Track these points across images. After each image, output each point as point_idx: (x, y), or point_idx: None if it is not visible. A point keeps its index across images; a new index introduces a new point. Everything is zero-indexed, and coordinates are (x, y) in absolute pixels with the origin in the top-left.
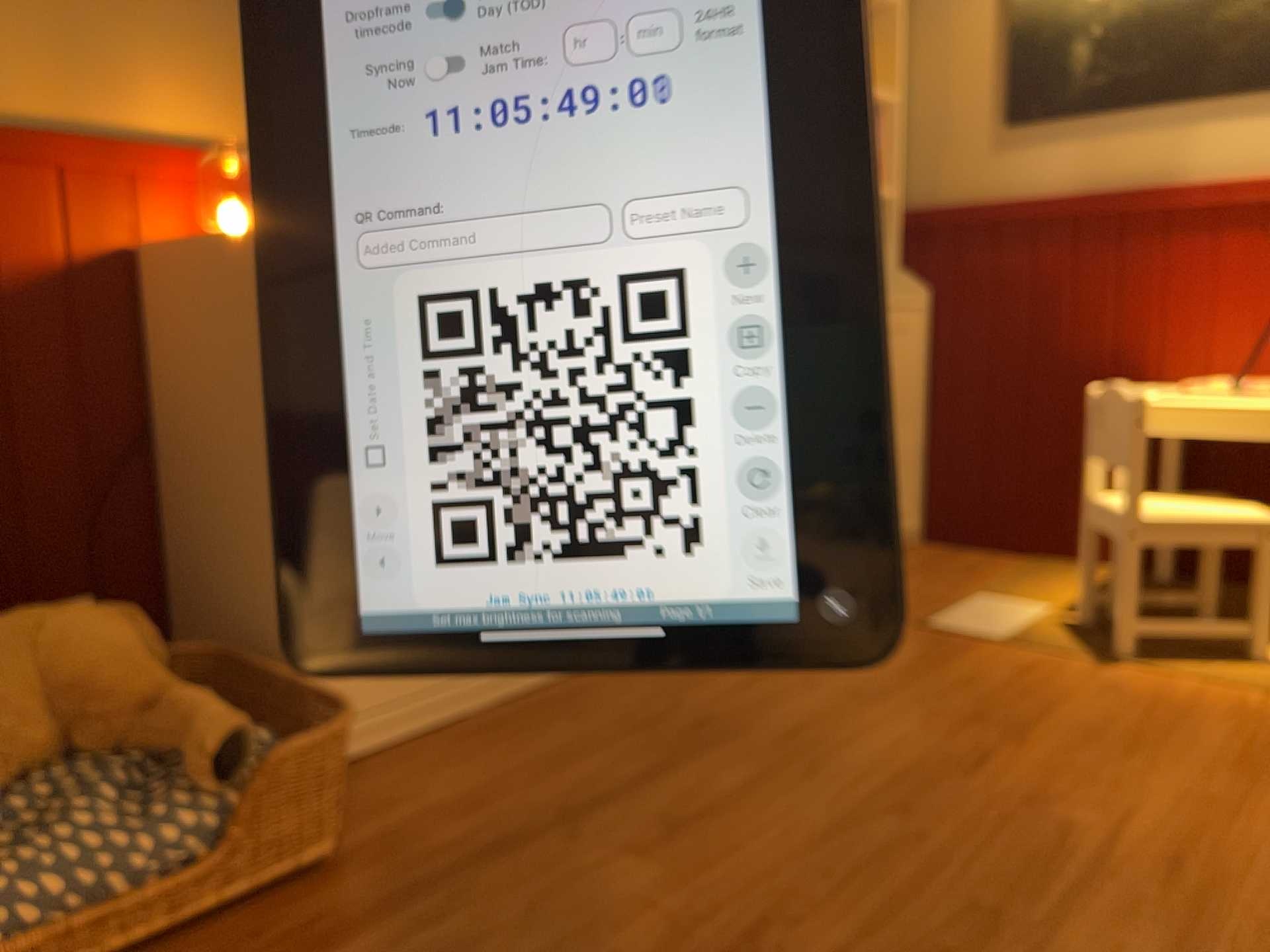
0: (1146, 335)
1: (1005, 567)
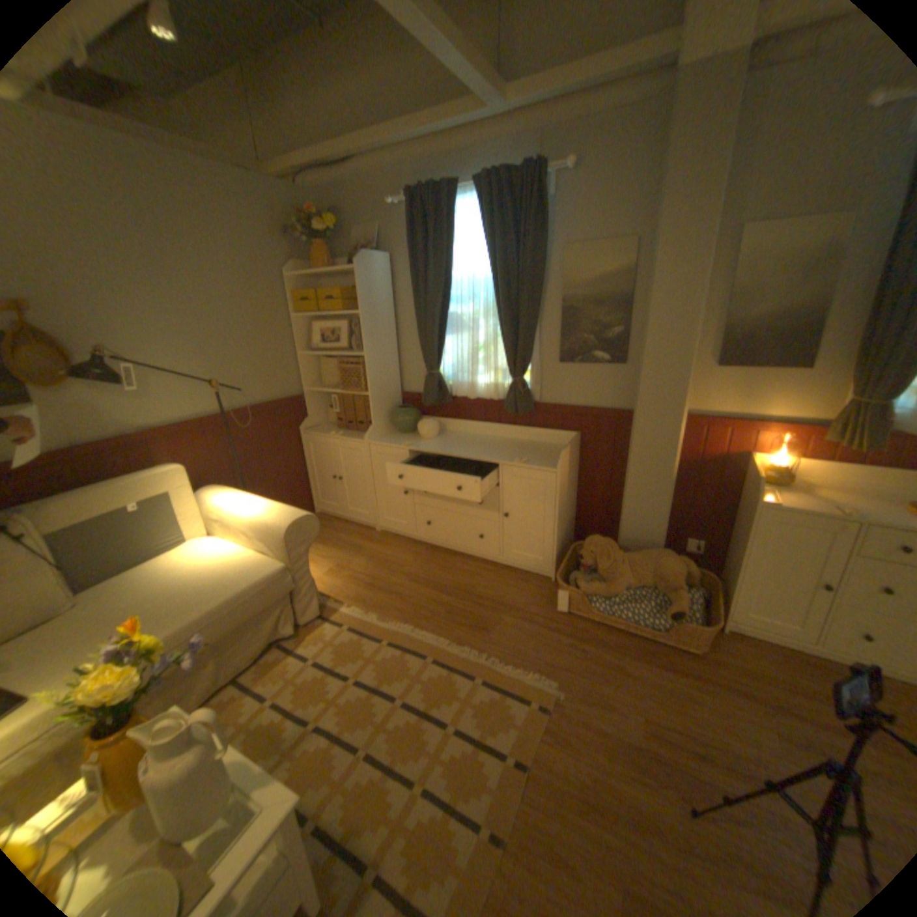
0: None
1: None
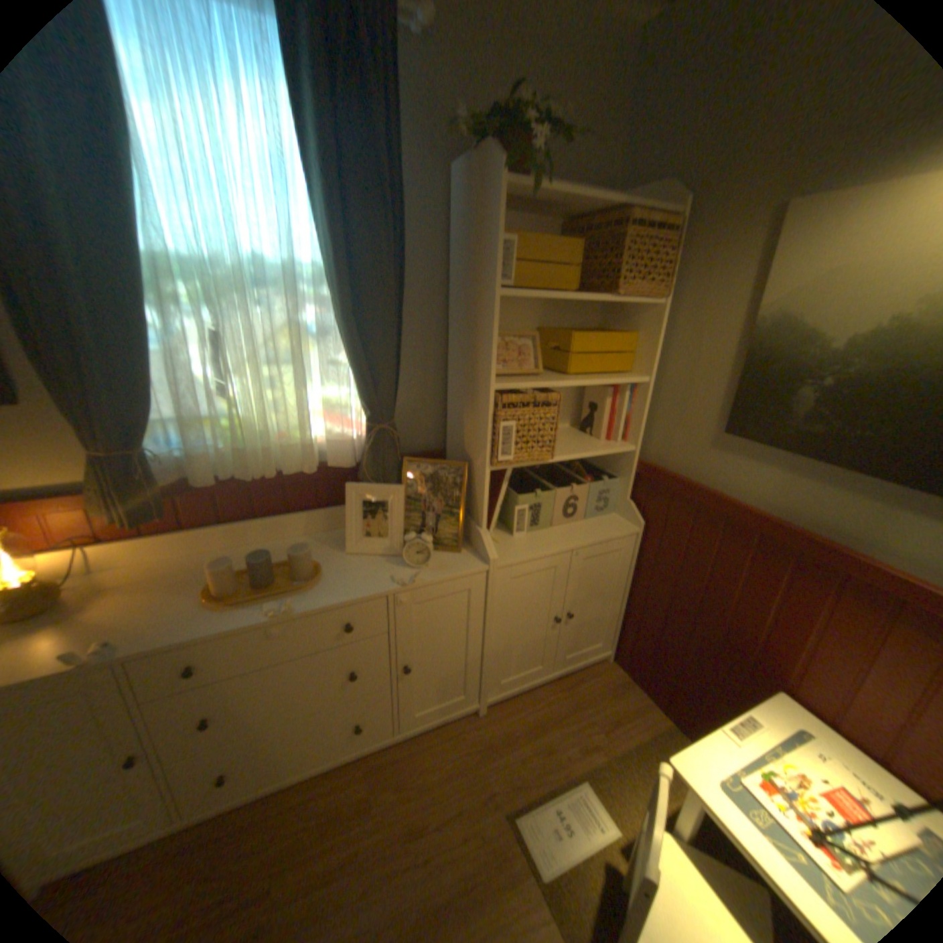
0: (794, 655)
1: (643, 732)
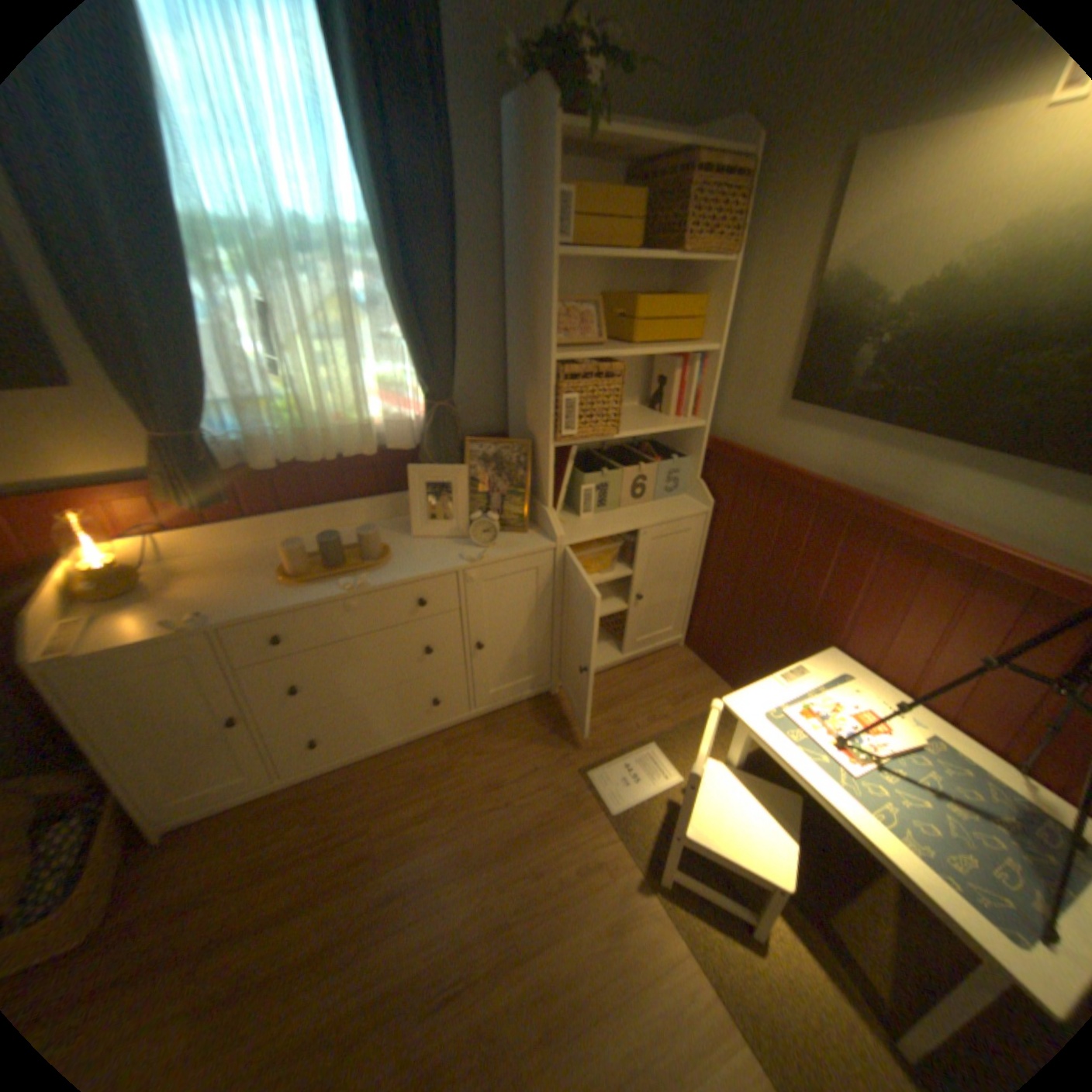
0: (845, 612)
1: (709, 703)
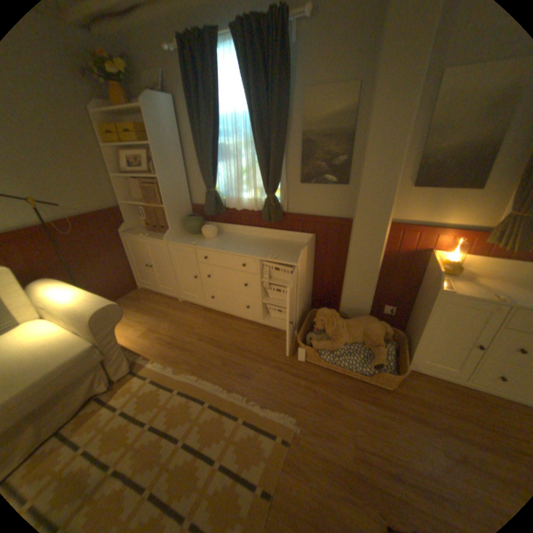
0: None
1: None
